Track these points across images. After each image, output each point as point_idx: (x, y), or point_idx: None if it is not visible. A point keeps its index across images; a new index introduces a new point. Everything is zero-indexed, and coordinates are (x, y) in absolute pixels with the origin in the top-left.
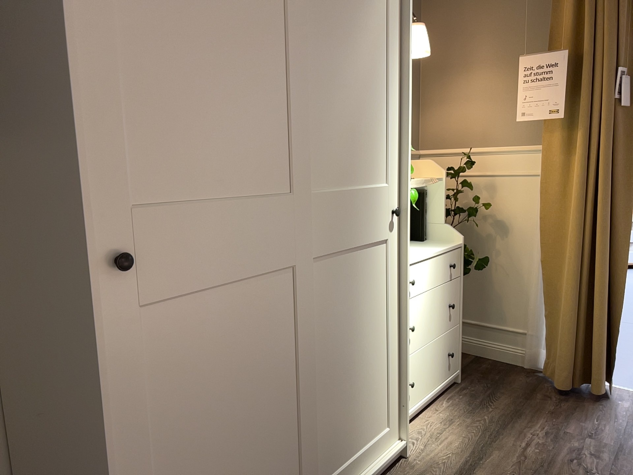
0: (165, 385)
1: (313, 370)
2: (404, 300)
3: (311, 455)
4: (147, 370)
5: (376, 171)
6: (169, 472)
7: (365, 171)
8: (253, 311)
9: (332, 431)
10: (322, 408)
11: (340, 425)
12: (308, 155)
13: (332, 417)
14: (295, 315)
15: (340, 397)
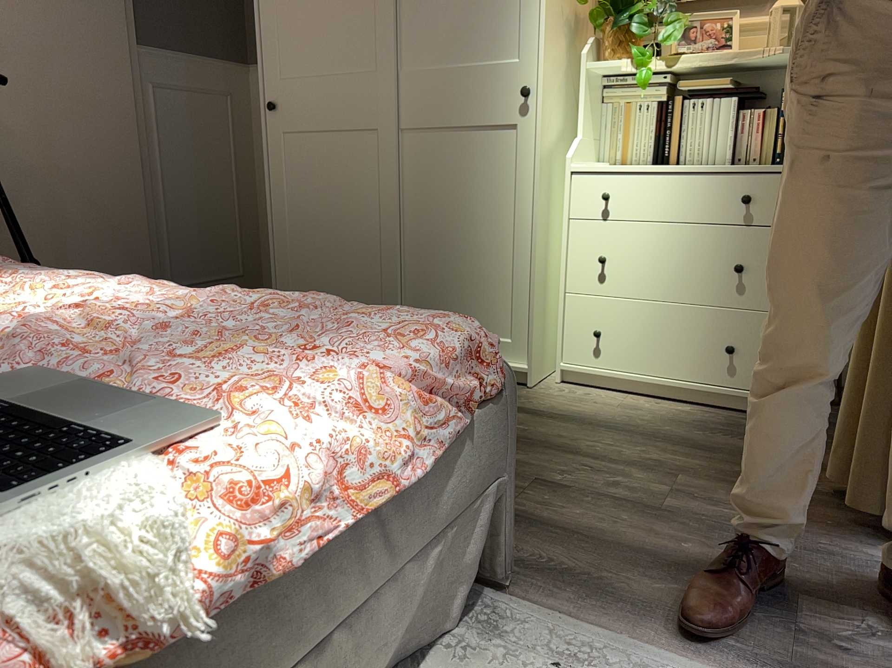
0: (290, 182)
1: (401, 226)
2: (537, 204)
3: (389, 293)
4: (280, 169)
5: (500, 44)
6: (292, 233)
7: (480, 45)
8: (342, 156)
9: (427, 295)
10: (415, 267)
11: (437, 297)
12: (399, 37)
13: (427, 282)
14: (377, 170)
15: (438, 270)
